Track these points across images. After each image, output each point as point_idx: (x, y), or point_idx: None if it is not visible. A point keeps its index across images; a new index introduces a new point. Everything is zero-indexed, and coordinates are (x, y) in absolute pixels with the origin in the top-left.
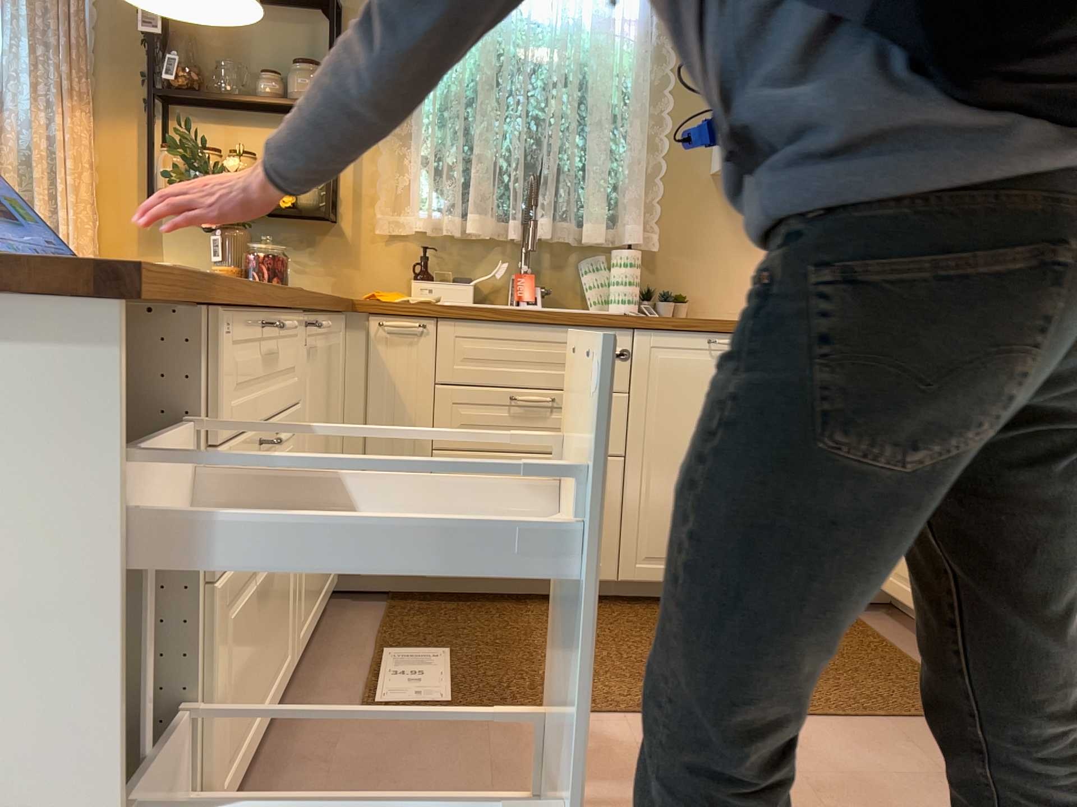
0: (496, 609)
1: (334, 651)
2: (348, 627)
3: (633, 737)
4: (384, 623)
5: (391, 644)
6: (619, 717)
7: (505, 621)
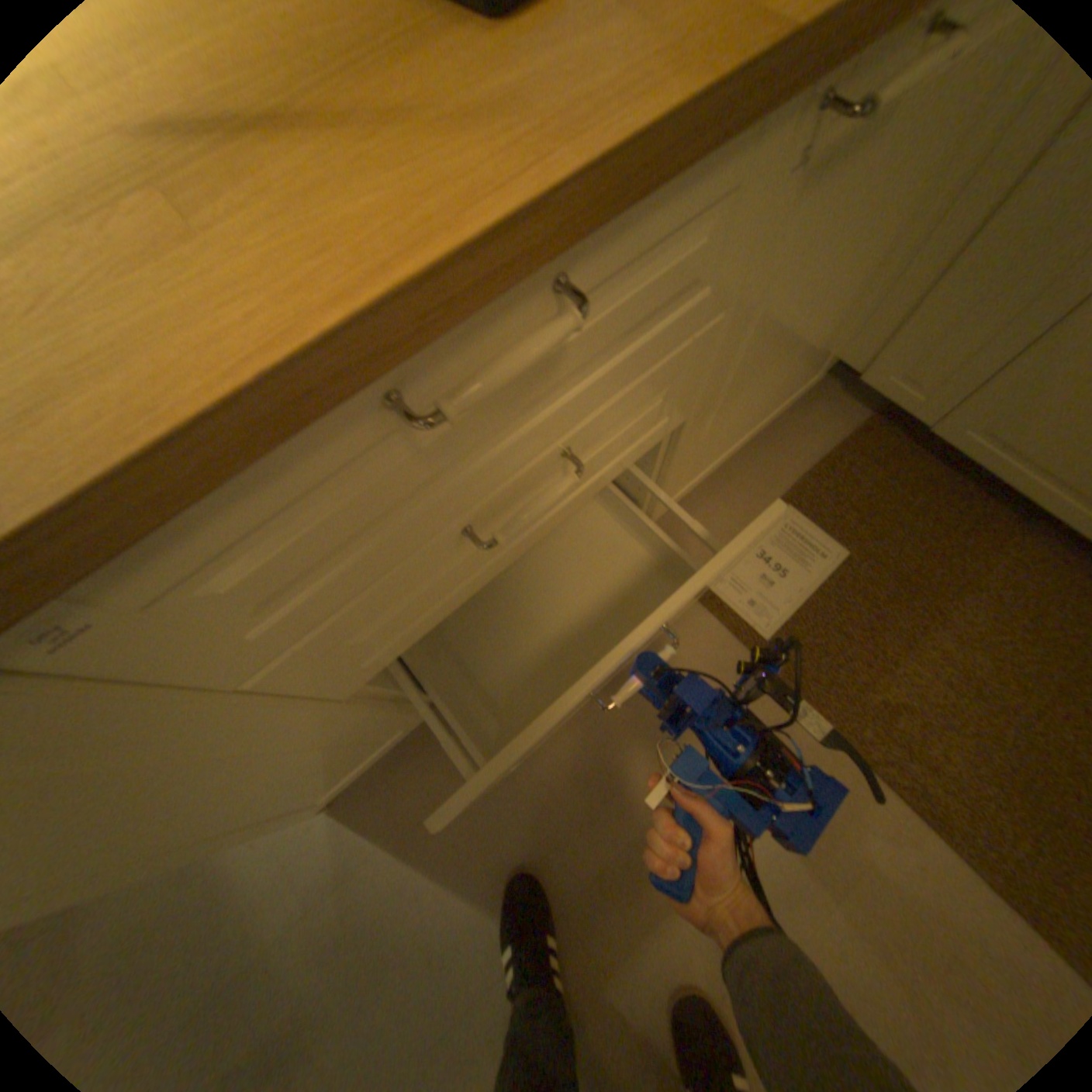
0: (984, 514)
1: (750, 473)
2: (795, 440)
3: (895, 851)
4: (834, 458)
5: (807, 502)
6: (912, 812)
7: (969, 547)
